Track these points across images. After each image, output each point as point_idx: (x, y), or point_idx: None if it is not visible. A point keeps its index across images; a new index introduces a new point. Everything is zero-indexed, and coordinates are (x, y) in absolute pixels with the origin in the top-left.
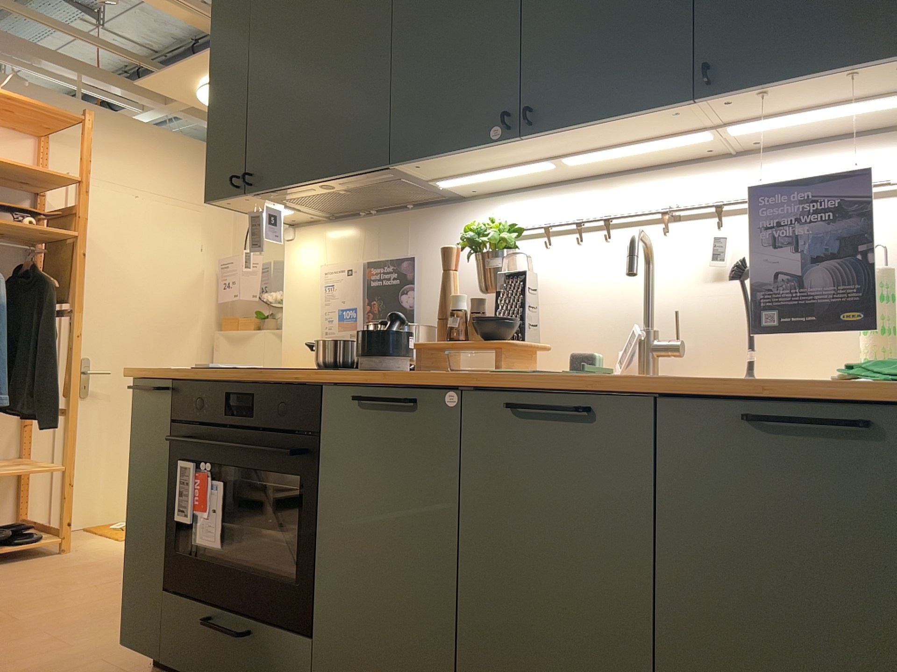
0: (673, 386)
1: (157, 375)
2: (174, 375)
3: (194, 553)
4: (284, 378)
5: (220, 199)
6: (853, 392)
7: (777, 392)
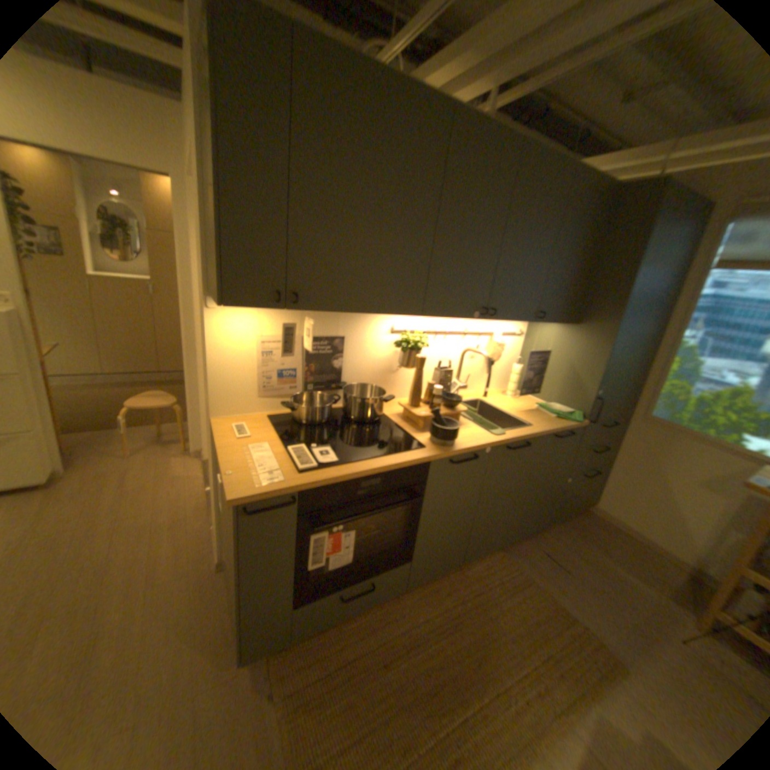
0: (549, 433)
1: (284, 492)
2: (299, 486)
3: (308, 576)
4: (405, 461)
5: (241, 305)
6: (574, 427)
7: (563, 429)
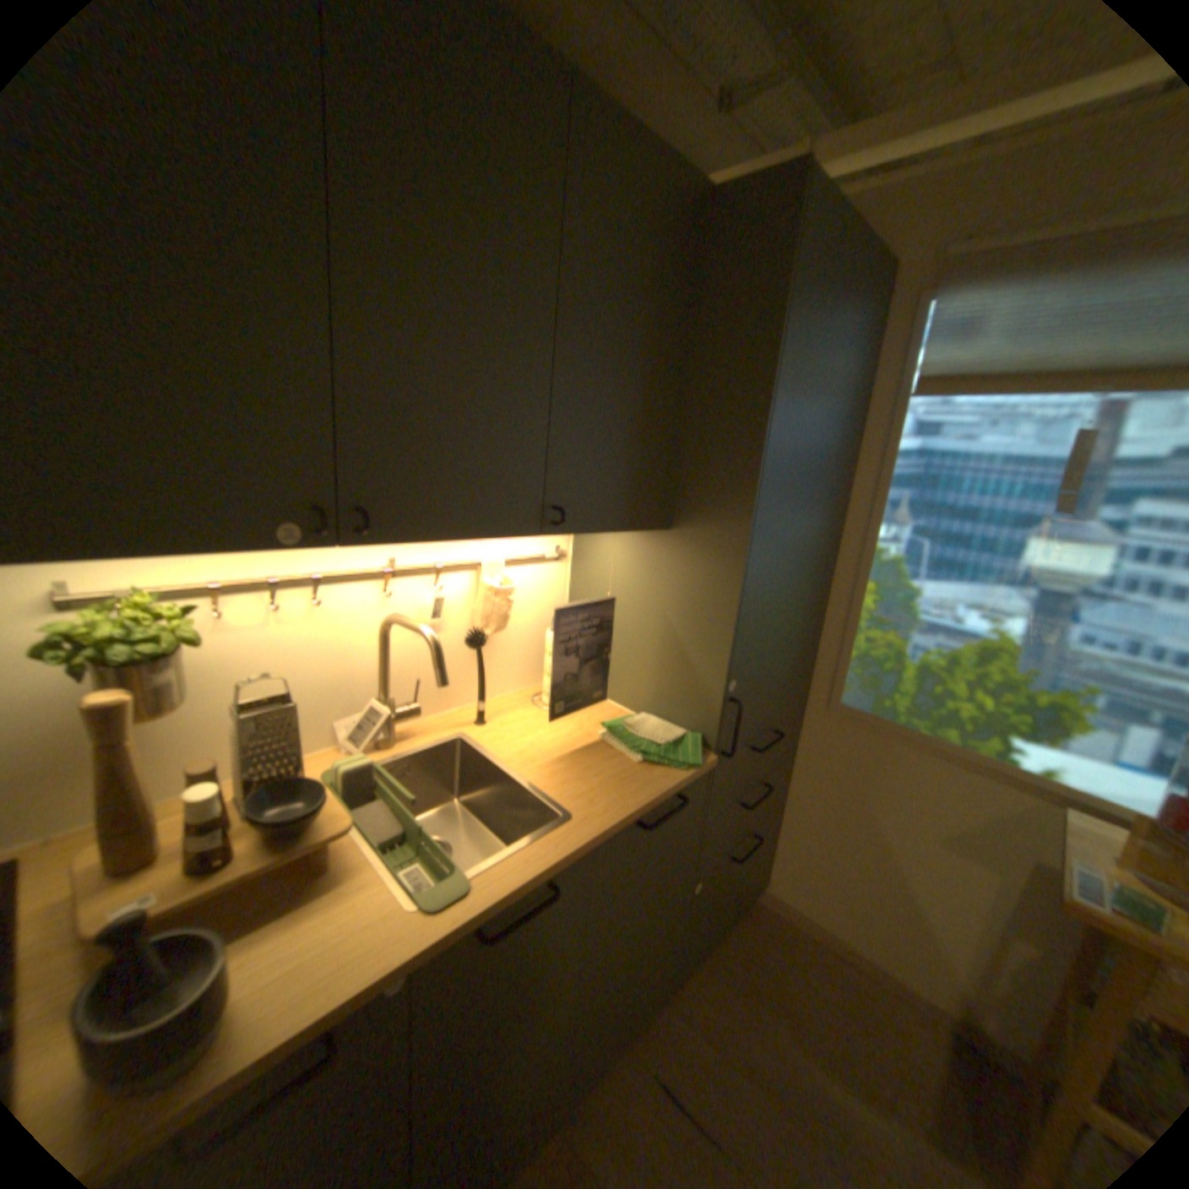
0: (611, 834)
1: None
2: None
3: None
4: None
5: None
6: (682, 787)
7: (655, 804)
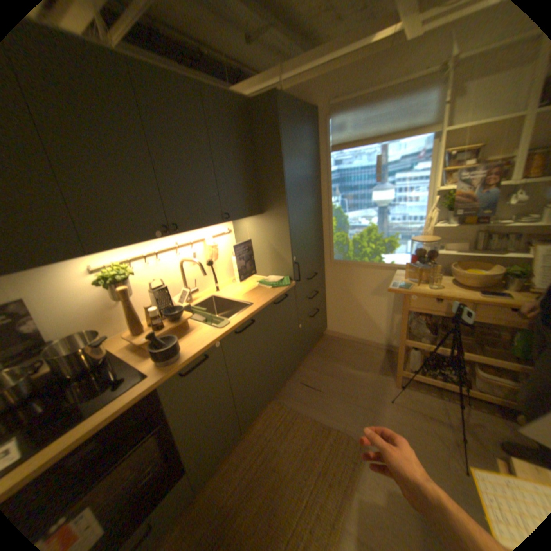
0: (266, 305)
1: None
2: None
3: None
4: (122, 406)
5: None
6: (285, 291)
7: (277, 296)
